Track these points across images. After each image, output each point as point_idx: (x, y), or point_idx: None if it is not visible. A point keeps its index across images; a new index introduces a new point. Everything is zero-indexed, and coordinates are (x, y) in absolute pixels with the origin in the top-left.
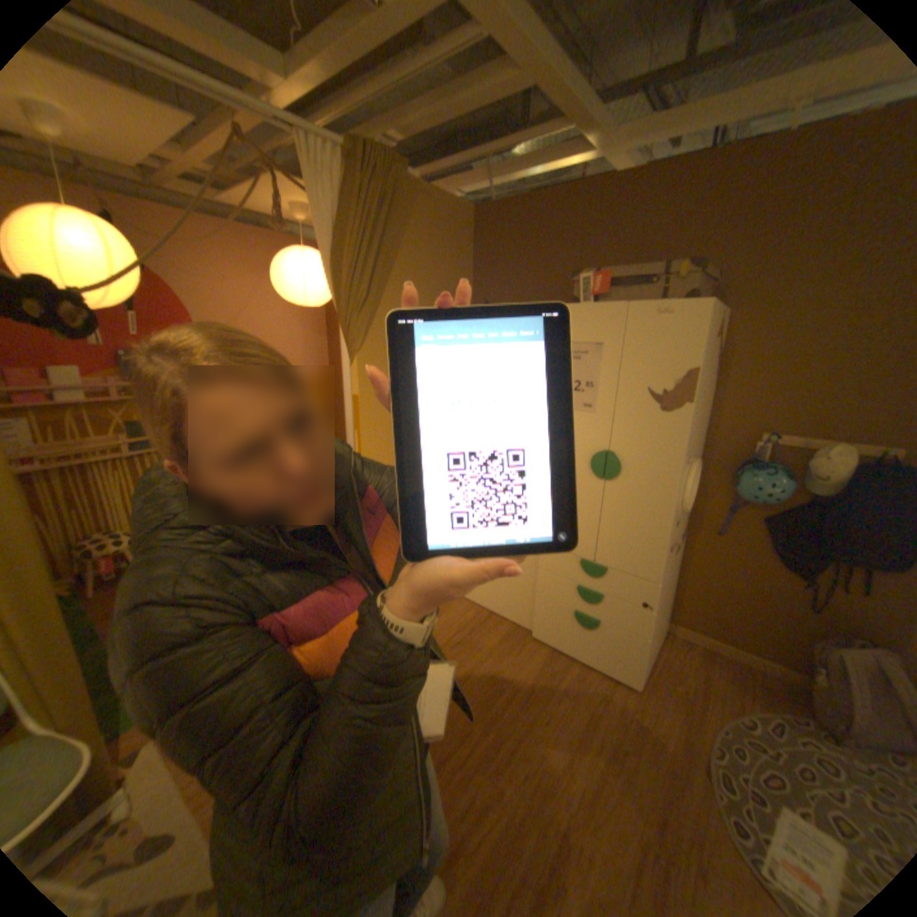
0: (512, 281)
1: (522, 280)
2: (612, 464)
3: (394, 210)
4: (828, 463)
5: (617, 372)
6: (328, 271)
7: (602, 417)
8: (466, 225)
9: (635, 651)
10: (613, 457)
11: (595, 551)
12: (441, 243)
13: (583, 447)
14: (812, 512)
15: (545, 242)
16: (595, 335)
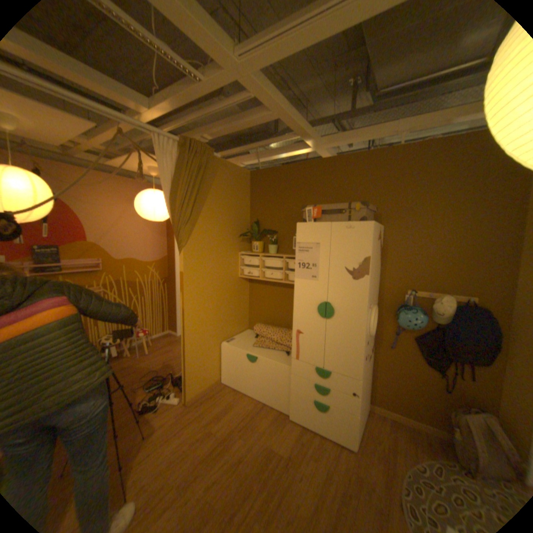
0: (271, 209)
1: (276, 209)
2: (329, 309)
3: (206, 173)
4: (442, 306)
5: (328, 258)
6: (168, 203)
7: (322, 283)
8: (246, 181)
9: (351, 425)
10: (329, 305)
11: (323, 361)
12: (232, 190)
13: (313, 300)
14: (438, 333)
15: (288, 190)
16: (315, 239)
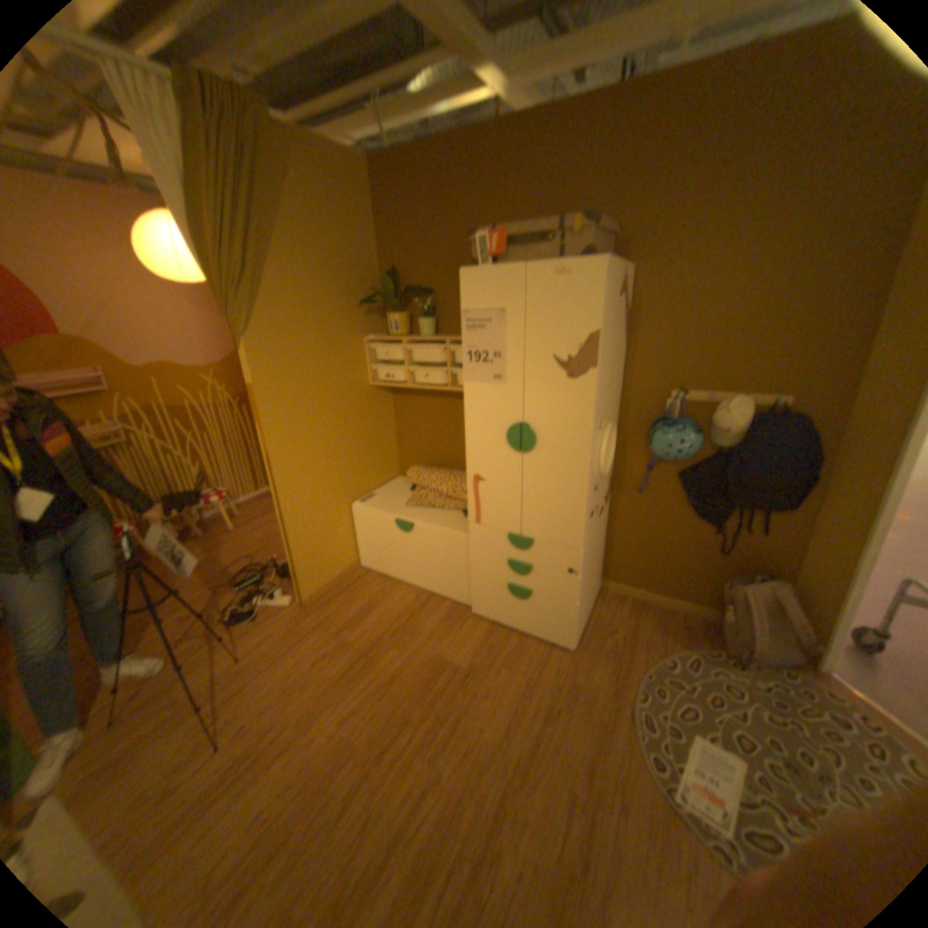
0: (418, 241)
1: (428, 240)
2: (527, 436)
3: (264, 162)
4: (728, 415)
5: (522, 339)
6: (189, 240)
7: (513, 388)
8: (360, 178)
9: (566, 614)
10: (527, 428)
11: (520, 523)
12: (332, 200)
13: (499, 420)
14: (718, 463)
15: (447, 195)
16: (498, 300)
